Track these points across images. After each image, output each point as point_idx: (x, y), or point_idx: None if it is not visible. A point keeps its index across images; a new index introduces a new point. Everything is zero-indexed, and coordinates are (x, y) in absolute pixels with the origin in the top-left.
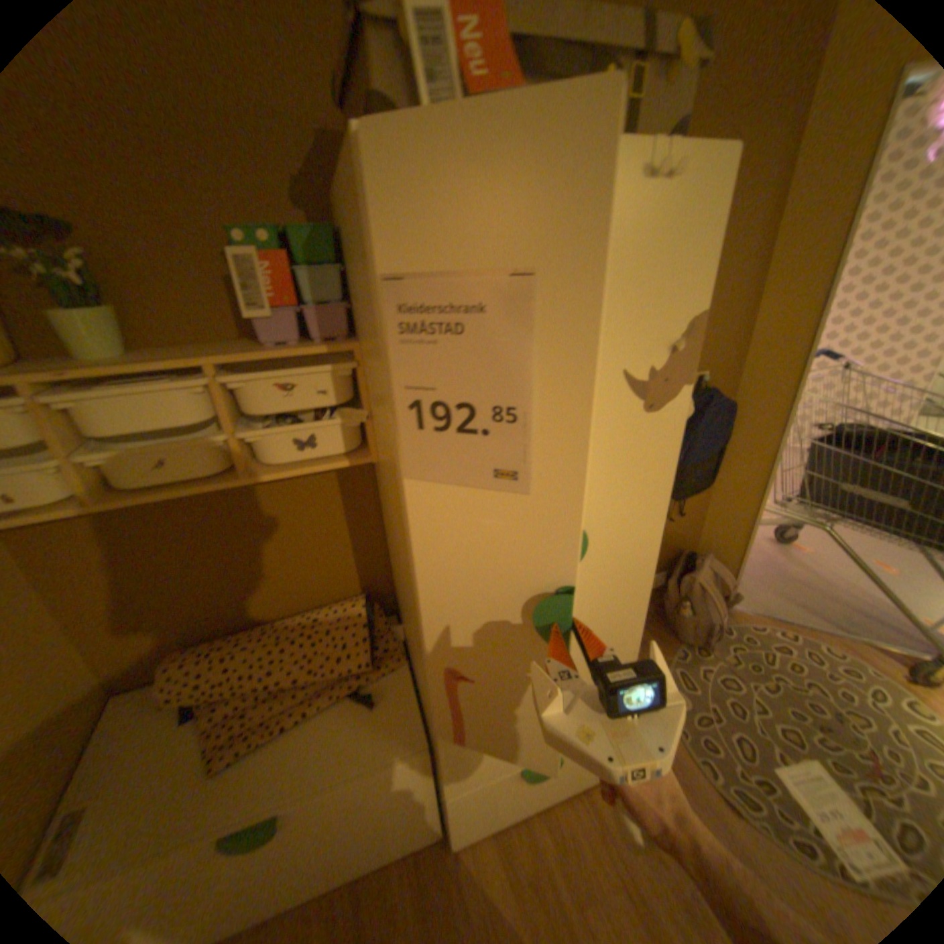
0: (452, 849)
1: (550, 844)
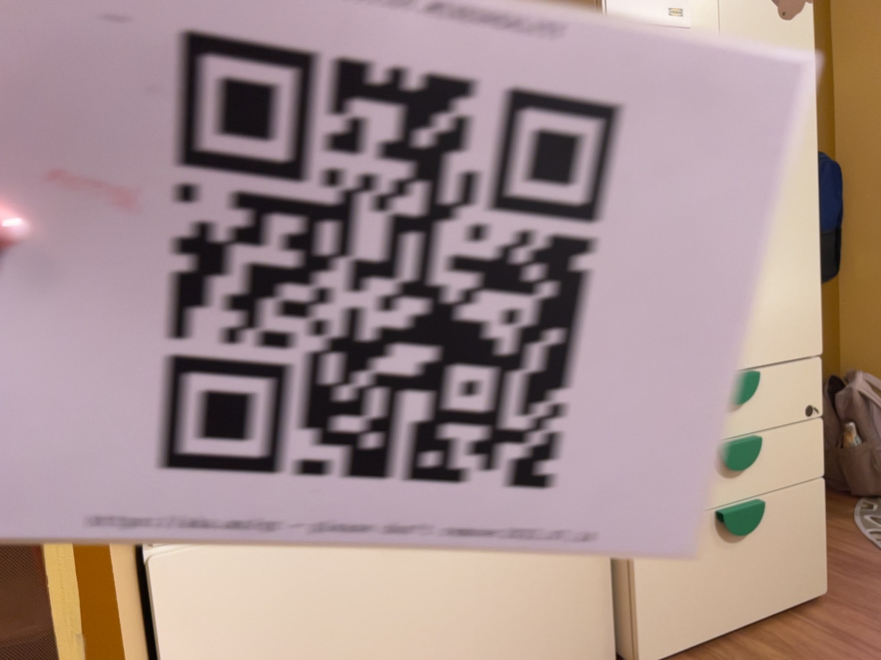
0: (642, 658)
1: (776, 651)
